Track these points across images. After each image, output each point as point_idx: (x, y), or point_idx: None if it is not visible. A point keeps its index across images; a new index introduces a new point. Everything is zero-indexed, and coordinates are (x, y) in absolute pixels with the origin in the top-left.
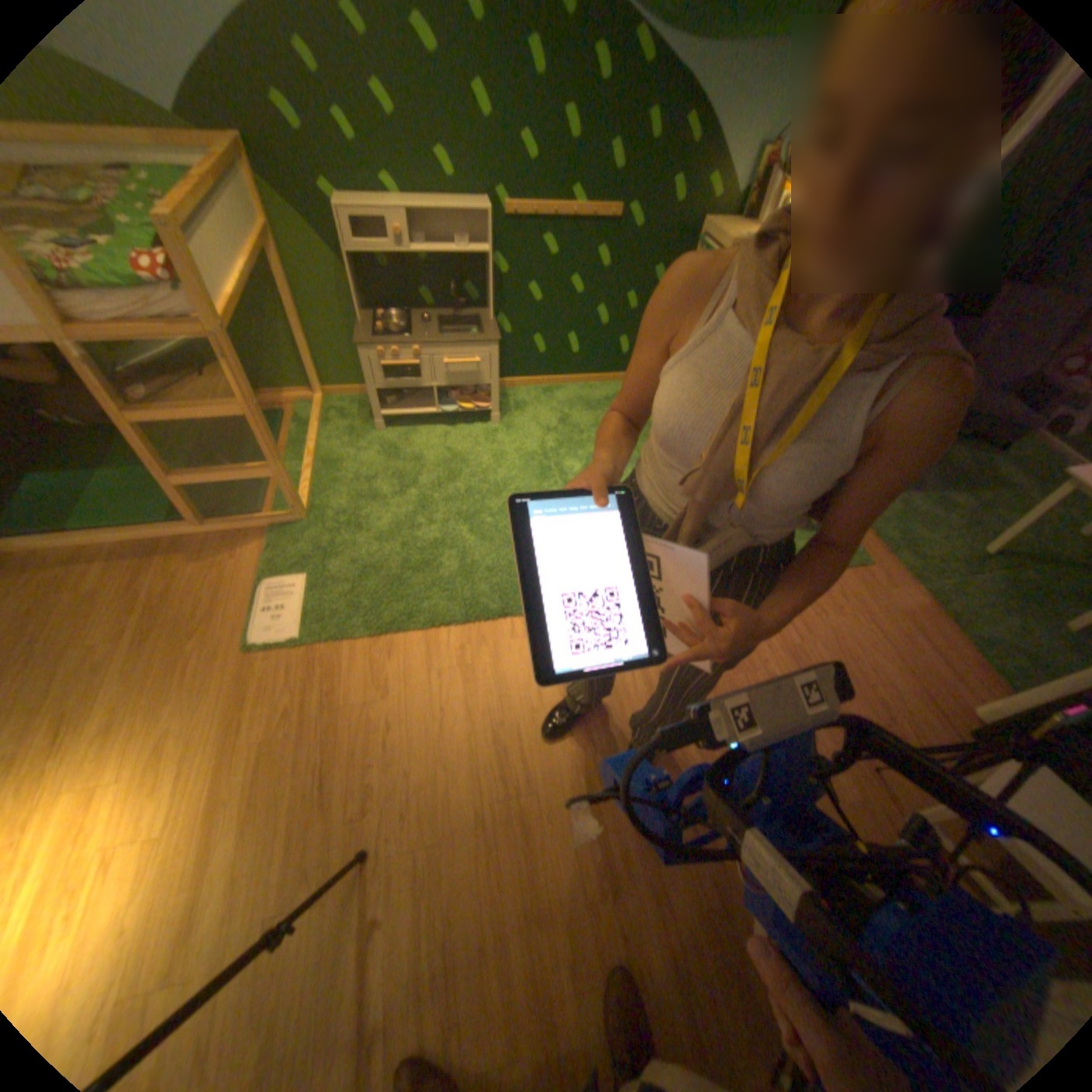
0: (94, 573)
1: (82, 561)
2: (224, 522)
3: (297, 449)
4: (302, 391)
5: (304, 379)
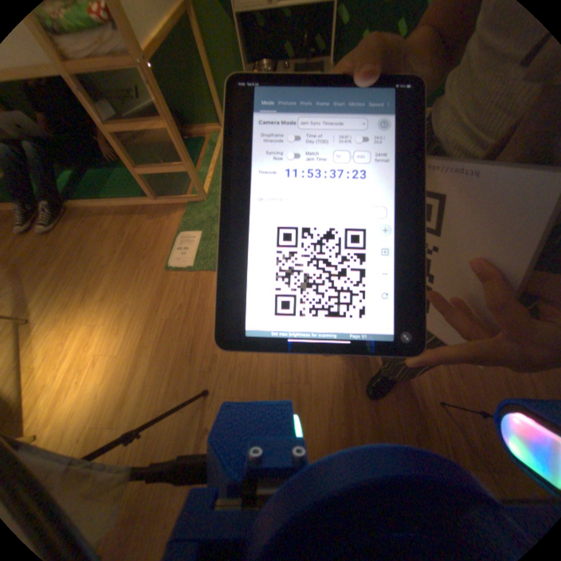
0: (108, 220)
1: (103, 213)
2: (166, 198)
3: (207, 159)
4: (214, 124)
5: (215, 116)
